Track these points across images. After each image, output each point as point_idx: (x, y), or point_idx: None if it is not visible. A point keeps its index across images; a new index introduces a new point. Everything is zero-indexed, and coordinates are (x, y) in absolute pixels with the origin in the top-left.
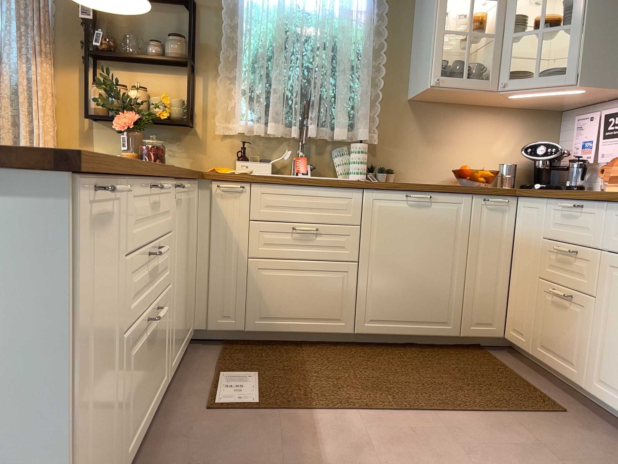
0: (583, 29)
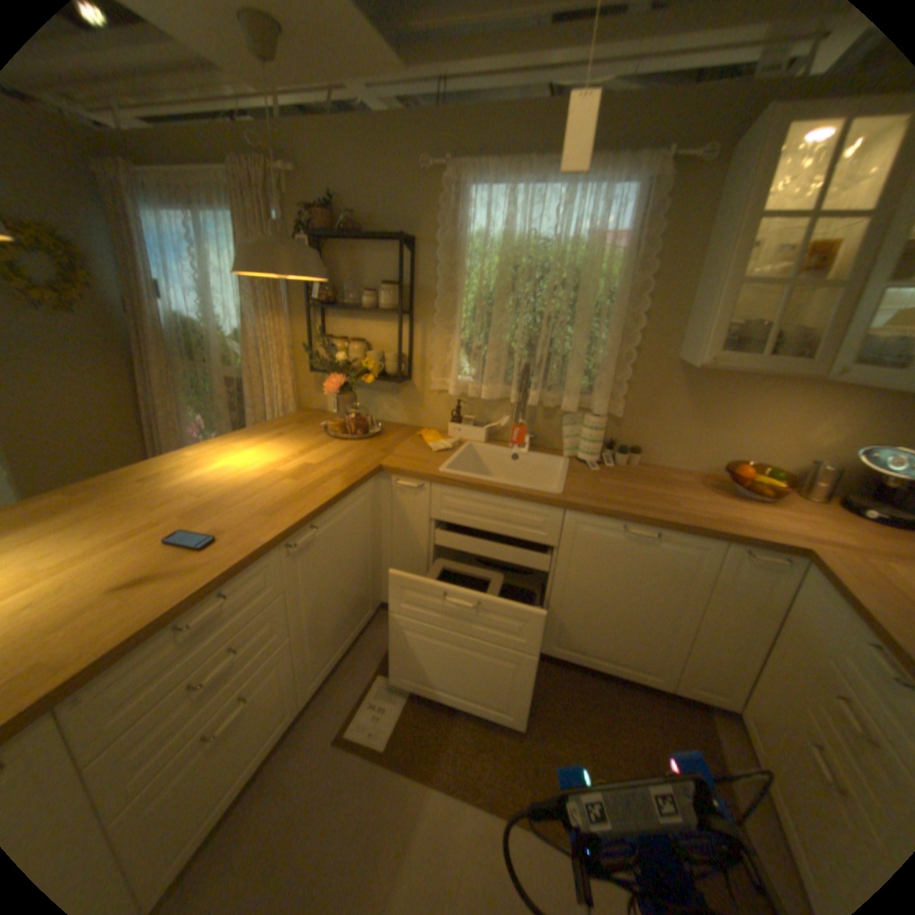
0: None
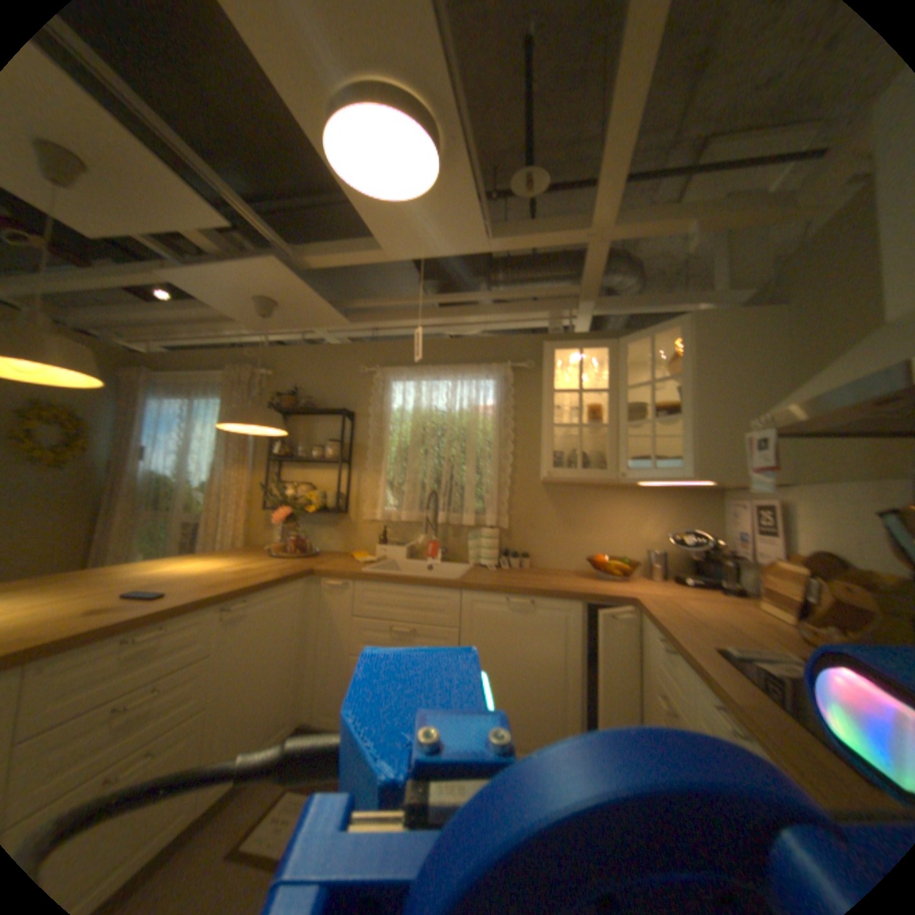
0: (697, 419)
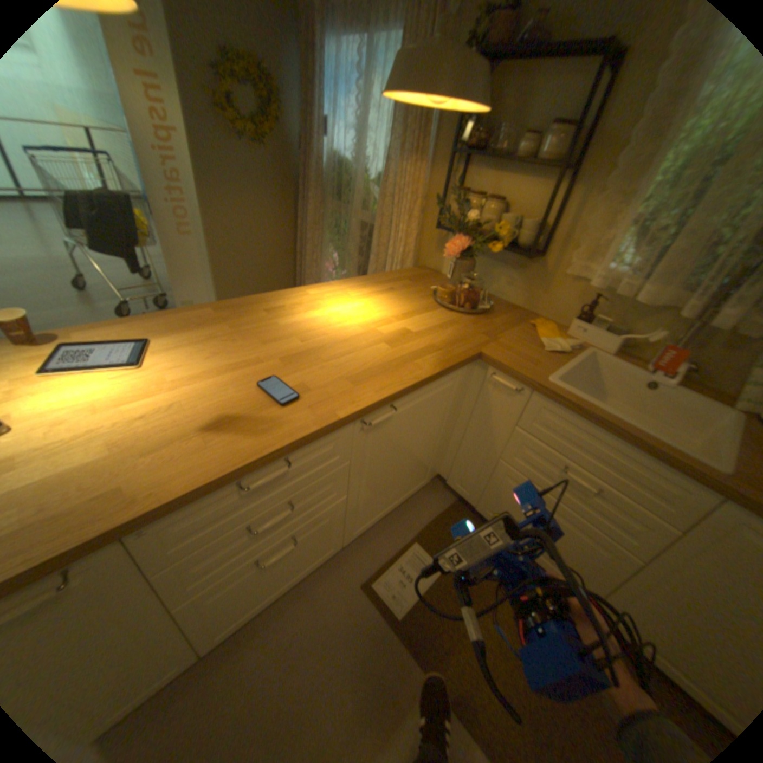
0: None
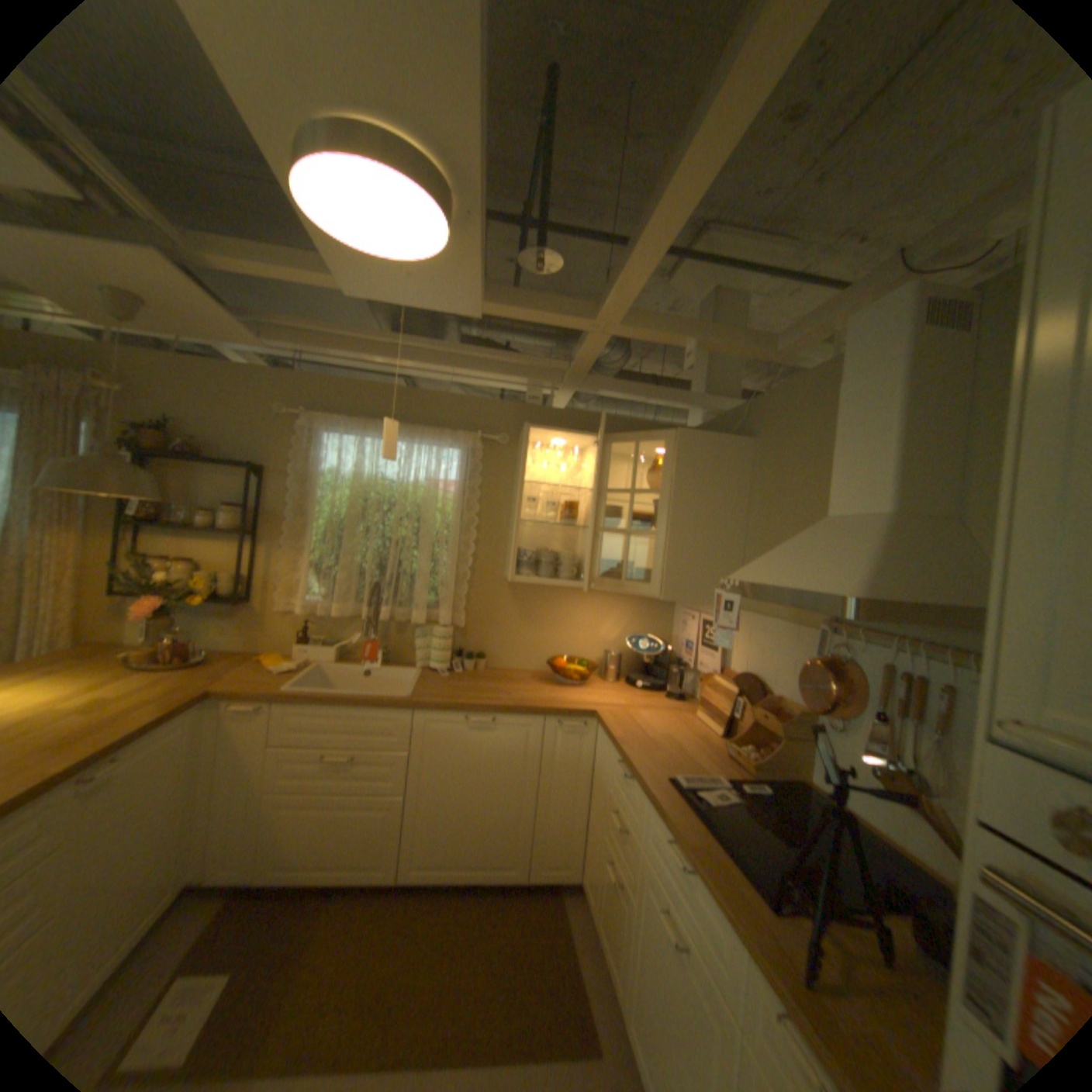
0: (668, 538)
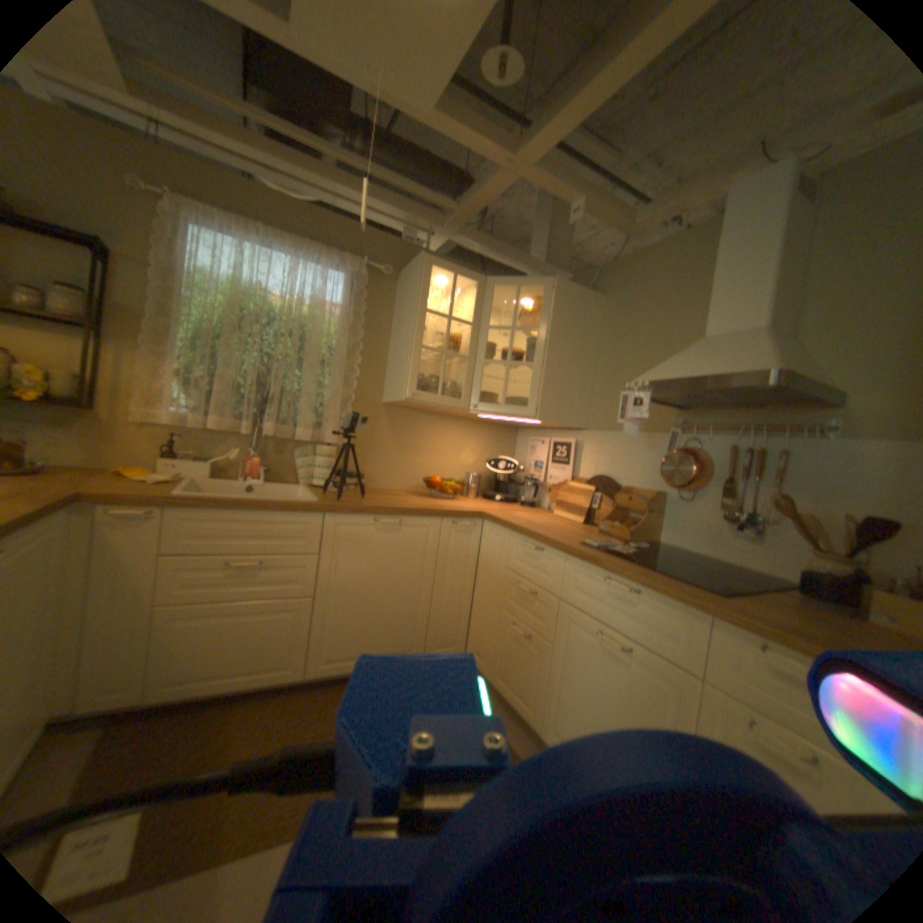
0: (541, 368)
